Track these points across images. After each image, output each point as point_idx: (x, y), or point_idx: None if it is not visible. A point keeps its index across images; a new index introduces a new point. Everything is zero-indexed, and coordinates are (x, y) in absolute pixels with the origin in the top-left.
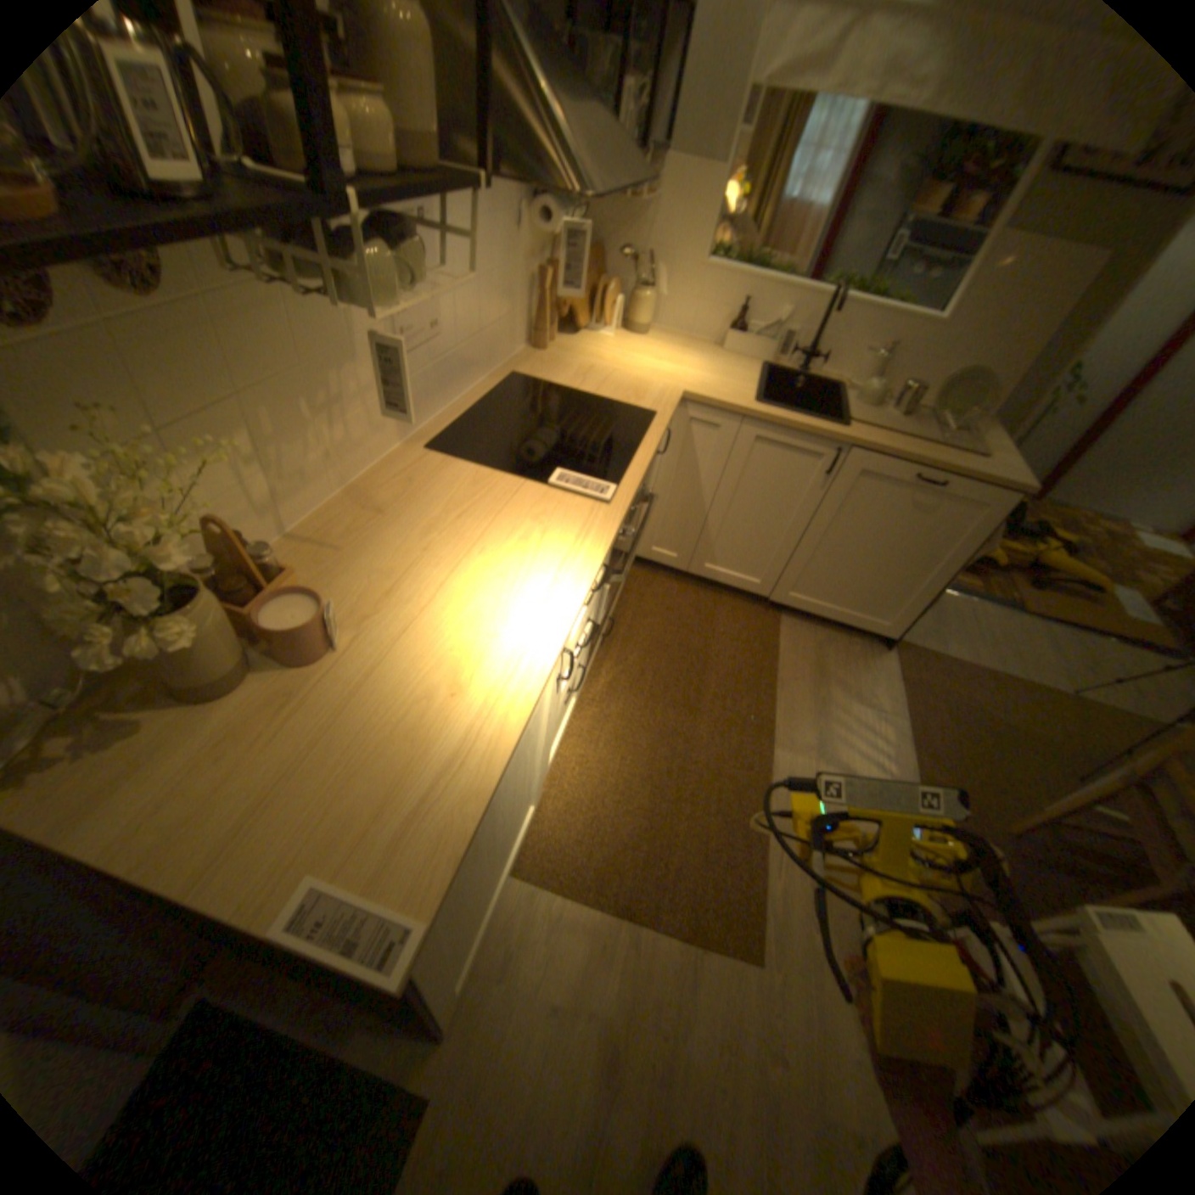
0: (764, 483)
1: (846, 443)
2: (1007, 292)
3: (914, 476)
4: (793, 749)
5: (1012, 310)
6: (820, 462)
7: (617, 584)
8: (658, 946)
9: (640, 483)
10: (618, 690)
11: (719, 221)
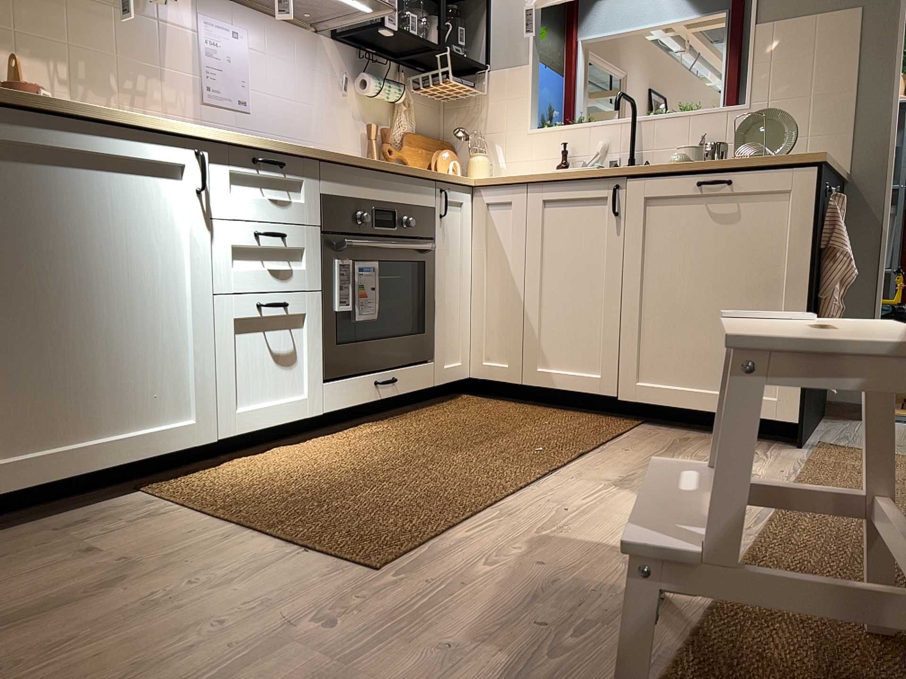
0: (566, 247)
1: (618, 177)
2: (783, 69)
3: (694, 187)
4: (576, 474)
5: (798, 80)
6: (606, 206)
7: (404, 341)
8: (253, 535)
9: (361, 163)
10: (380, 434)
11: (537, 107)
